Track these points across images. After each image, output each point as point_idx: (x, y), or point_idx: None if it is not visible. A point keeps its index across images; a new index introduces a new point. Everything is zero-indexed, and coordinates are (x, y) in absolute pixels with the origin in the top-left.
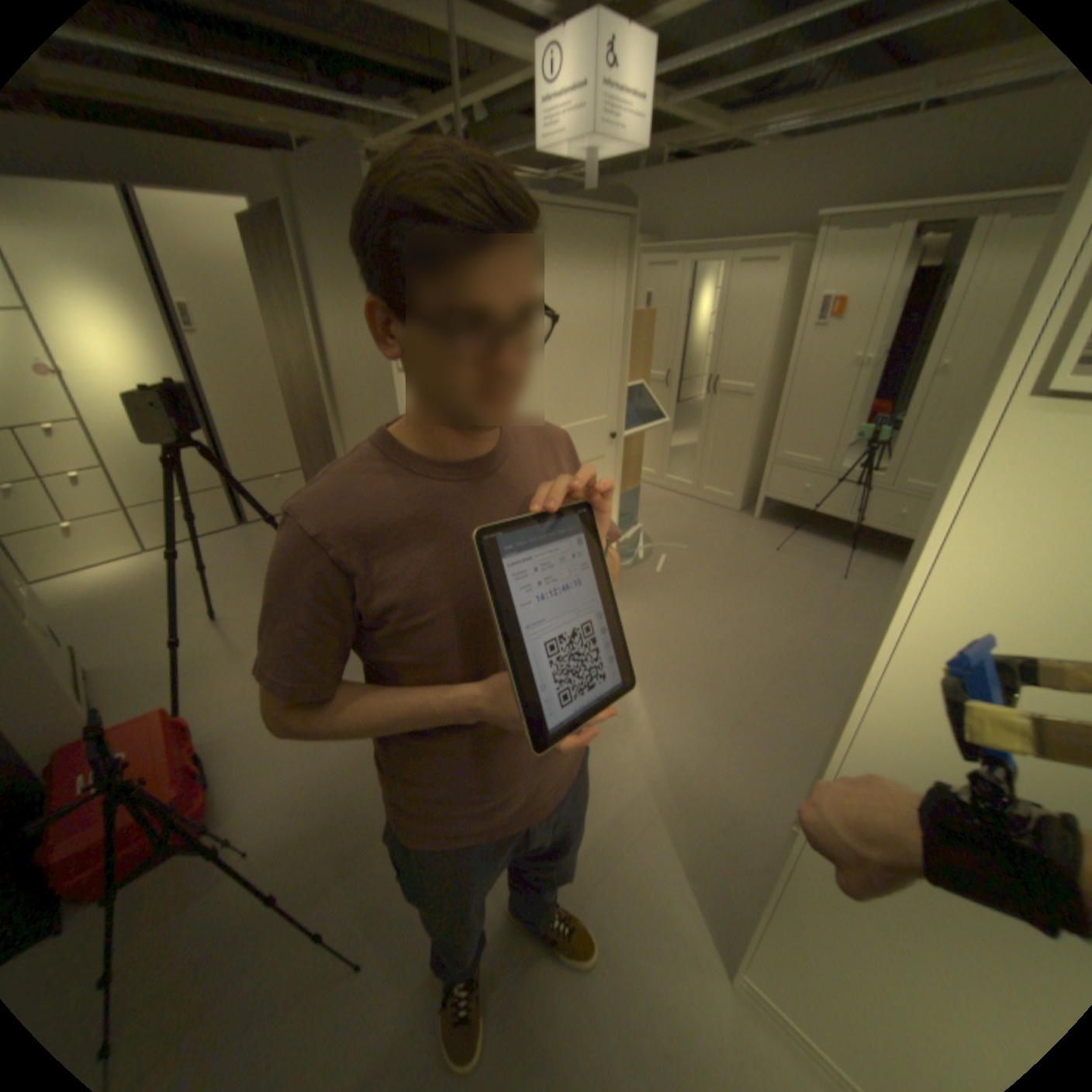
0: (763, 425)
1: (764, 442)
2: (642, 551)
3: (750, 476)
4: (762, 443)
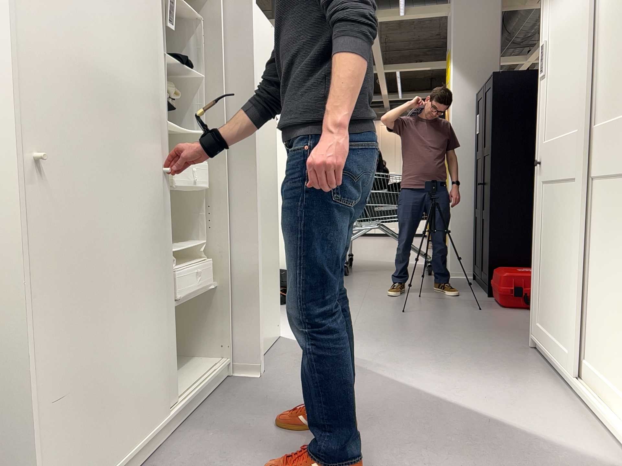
0: None
1: None
2: None
3: None
4: None
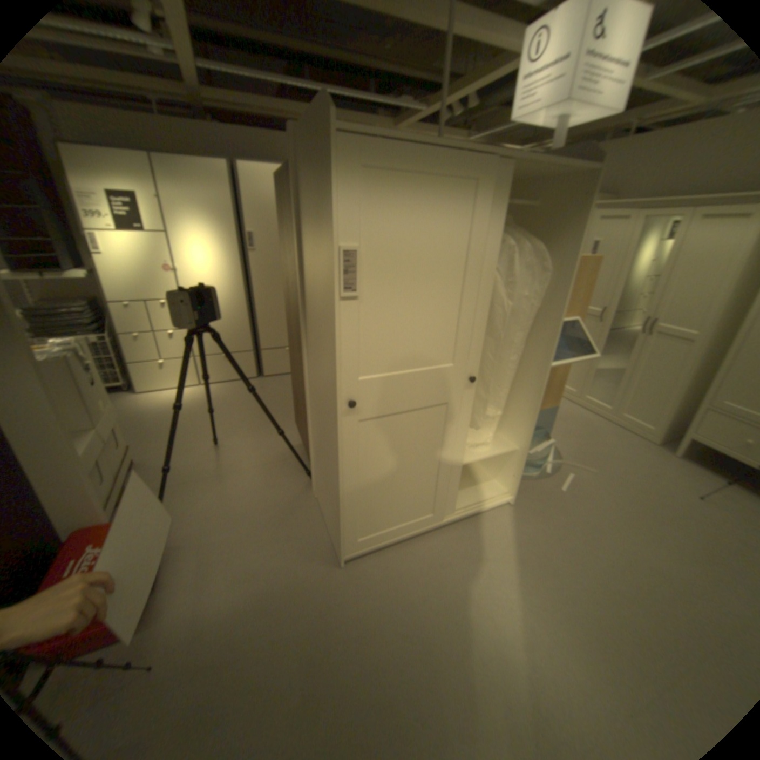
0: (701, 370)
1: (699, 386)
2: (552, 465)
3: (678, 415)
4: (697, 386)
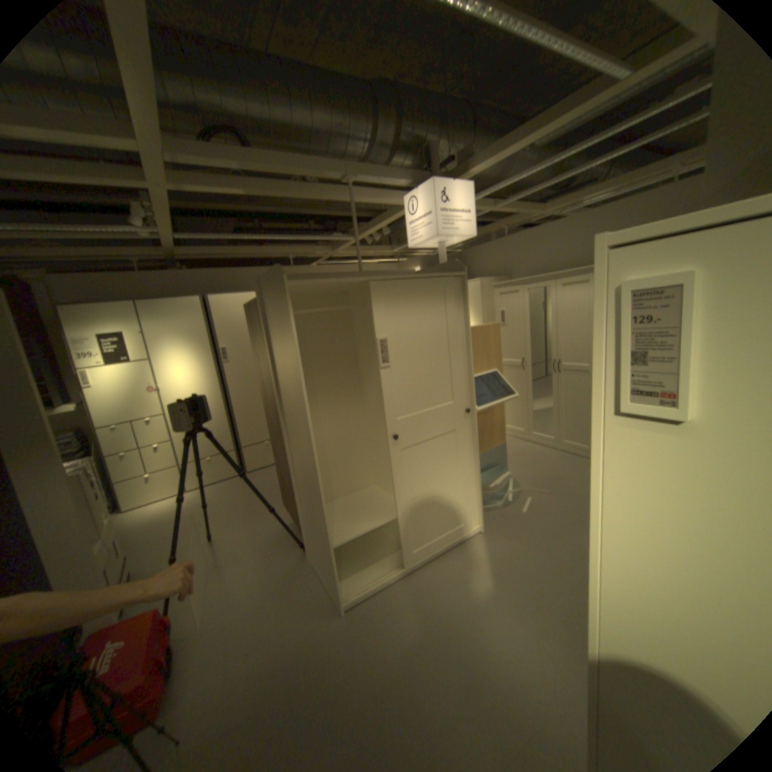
0: None
1: None
2: (512, 495)
3: None
4: None
